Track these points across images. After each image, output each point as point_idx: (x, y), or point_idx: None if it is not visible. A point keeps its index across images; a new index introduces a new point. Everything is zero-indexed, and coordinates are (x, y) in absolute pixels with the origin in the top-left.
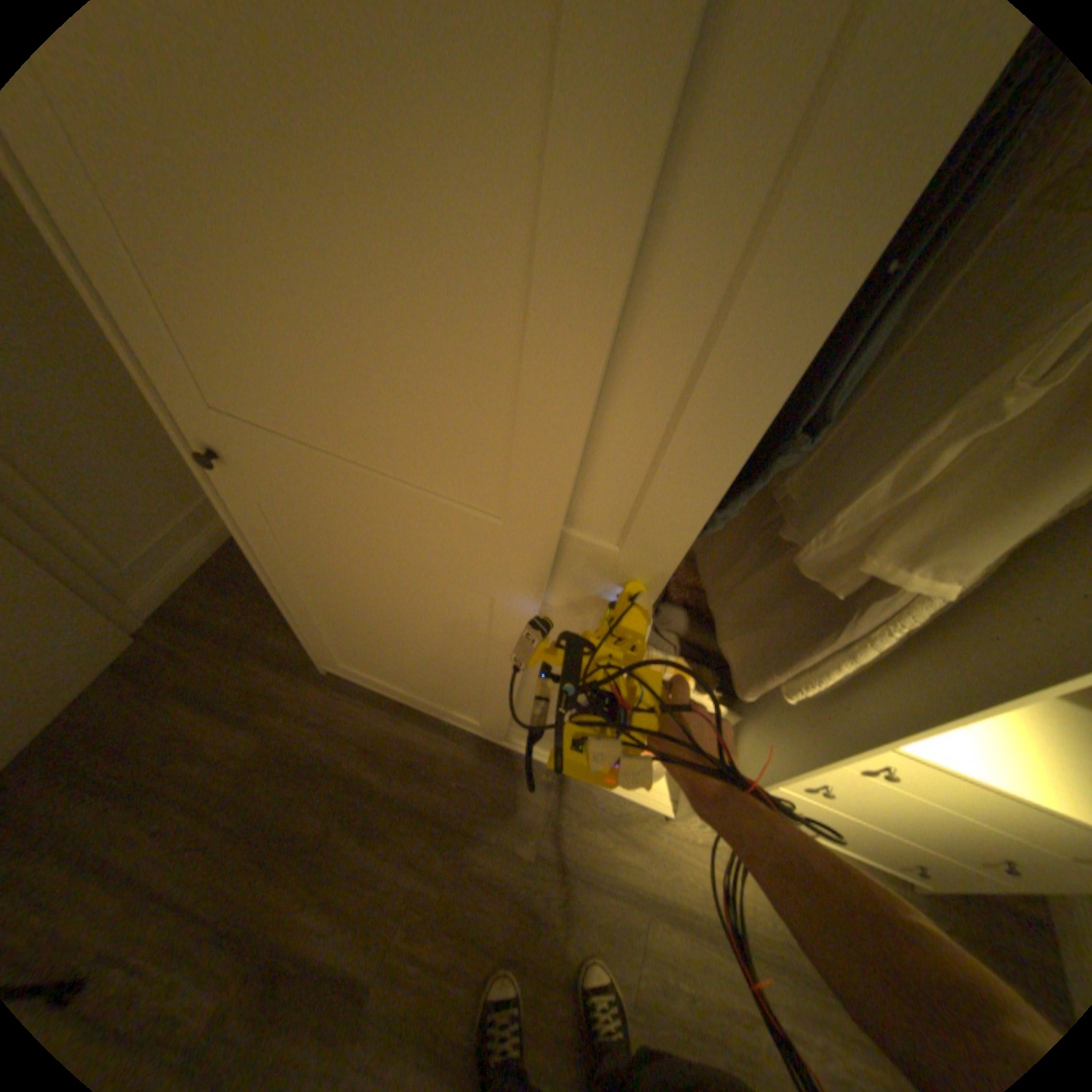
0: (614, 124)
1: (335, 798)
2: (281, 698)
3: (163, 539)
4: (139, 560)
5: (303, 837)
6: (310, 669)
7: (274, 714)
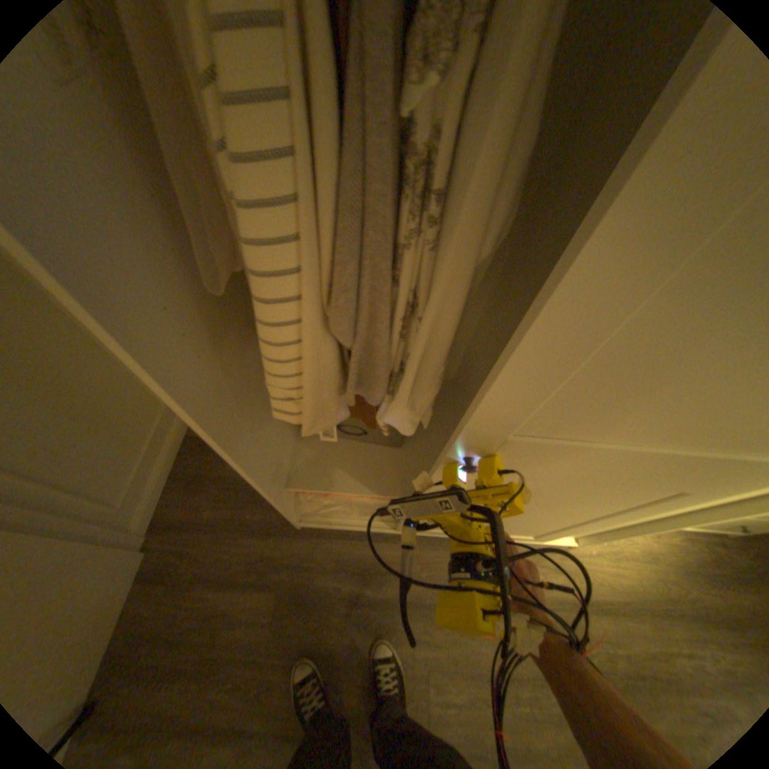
0: None
1: (347, 616)
2: (276, 557)
3: (136, 471)
4: (125, 495)
5: (337, 653)
6: (287, 529)
7: (277, 571)
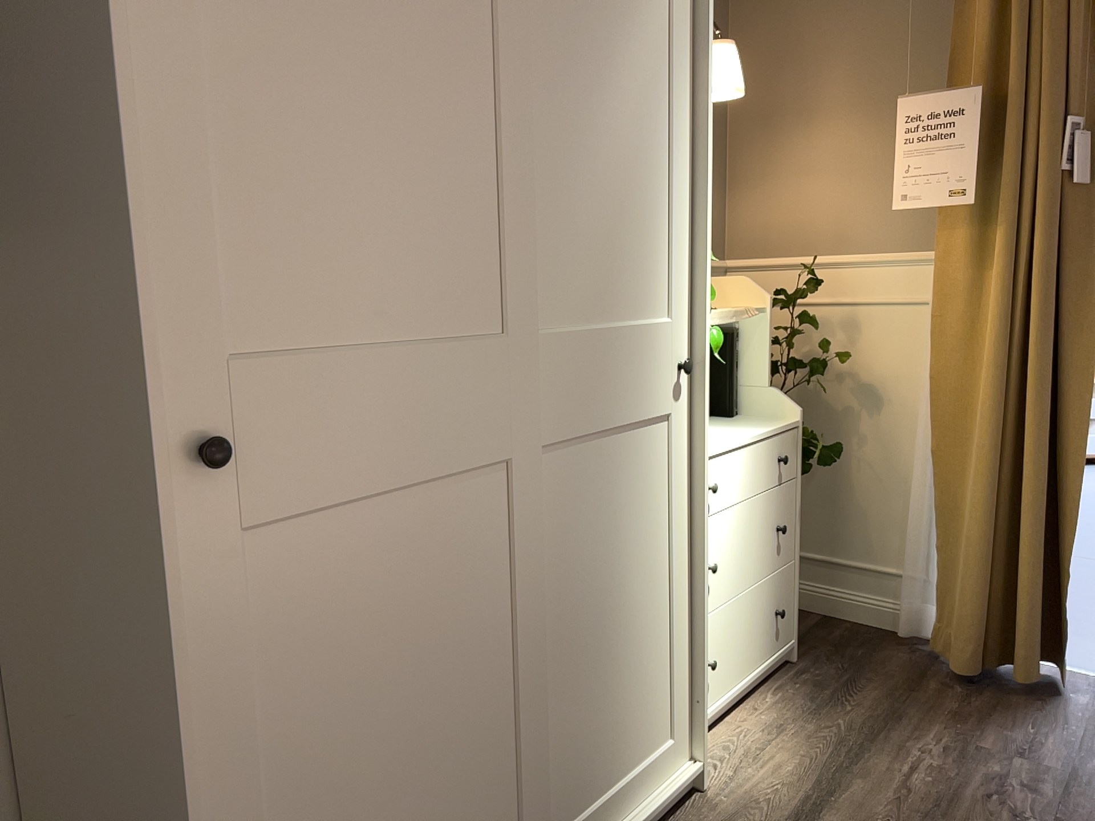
0: (519, 57)
1: None
2: None
3: None
4: None
5: None
6: None
7: None
